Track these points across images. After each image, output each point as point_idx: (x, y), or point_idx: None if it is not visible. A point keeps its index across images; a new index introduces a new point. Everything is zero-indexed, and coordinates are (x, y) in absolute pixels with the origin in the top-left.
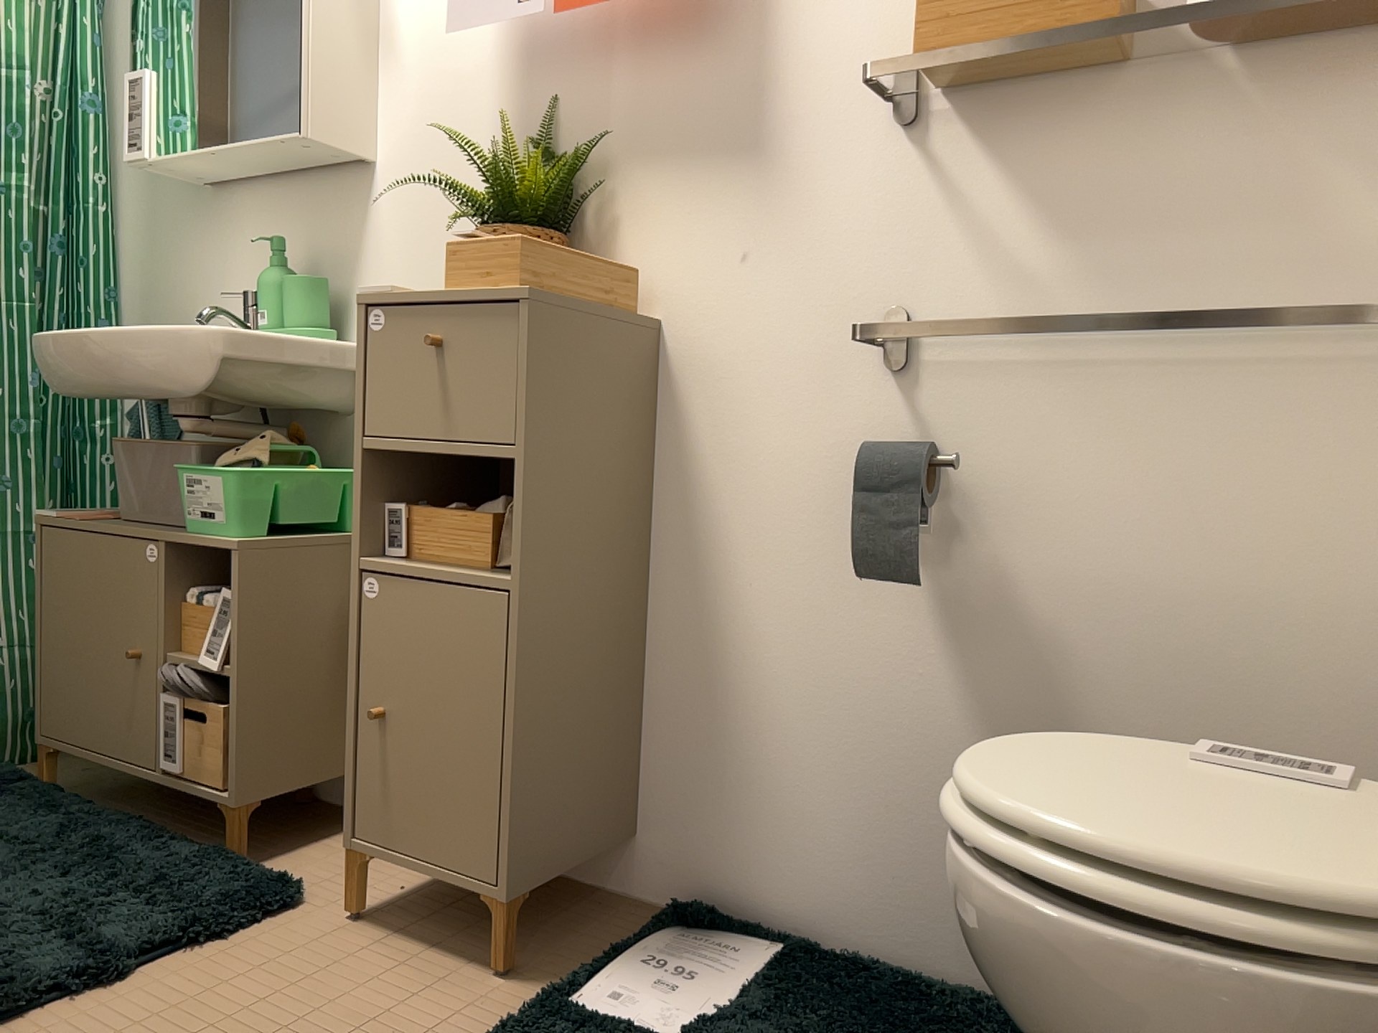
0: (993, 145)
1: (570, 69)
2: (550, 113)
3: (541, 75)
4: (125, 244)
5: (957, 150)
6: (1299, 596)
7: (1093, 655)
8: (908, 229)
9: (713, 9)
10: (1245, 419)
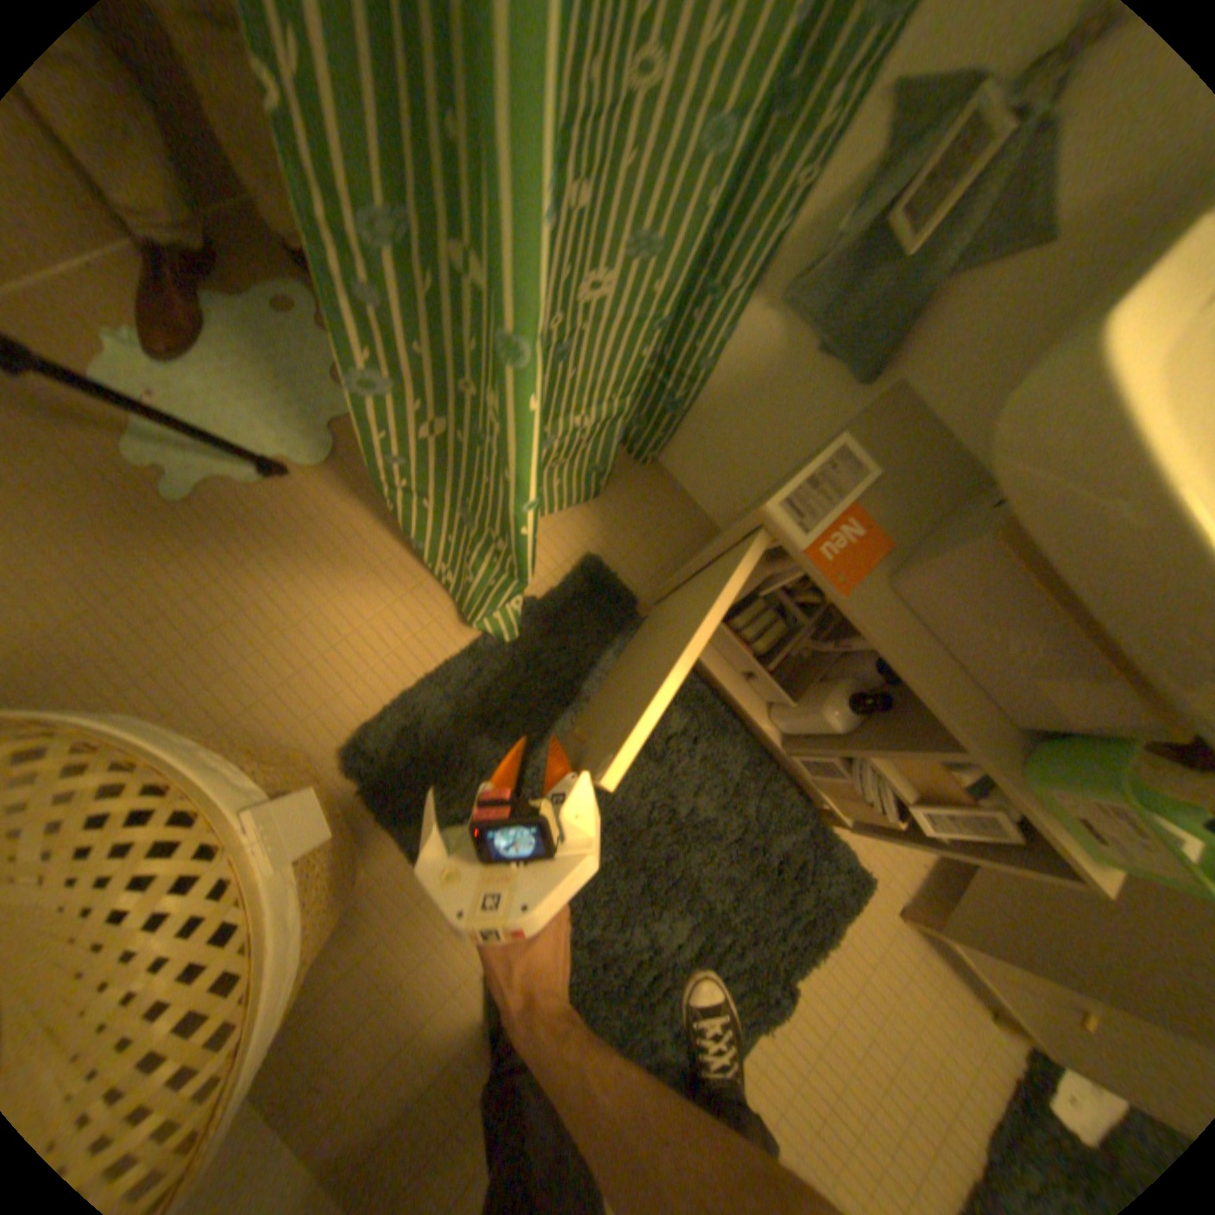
0: None
1: None
2: None
3: None
4: None
5: None
6: None
7: None
8: None
9: None
10: None
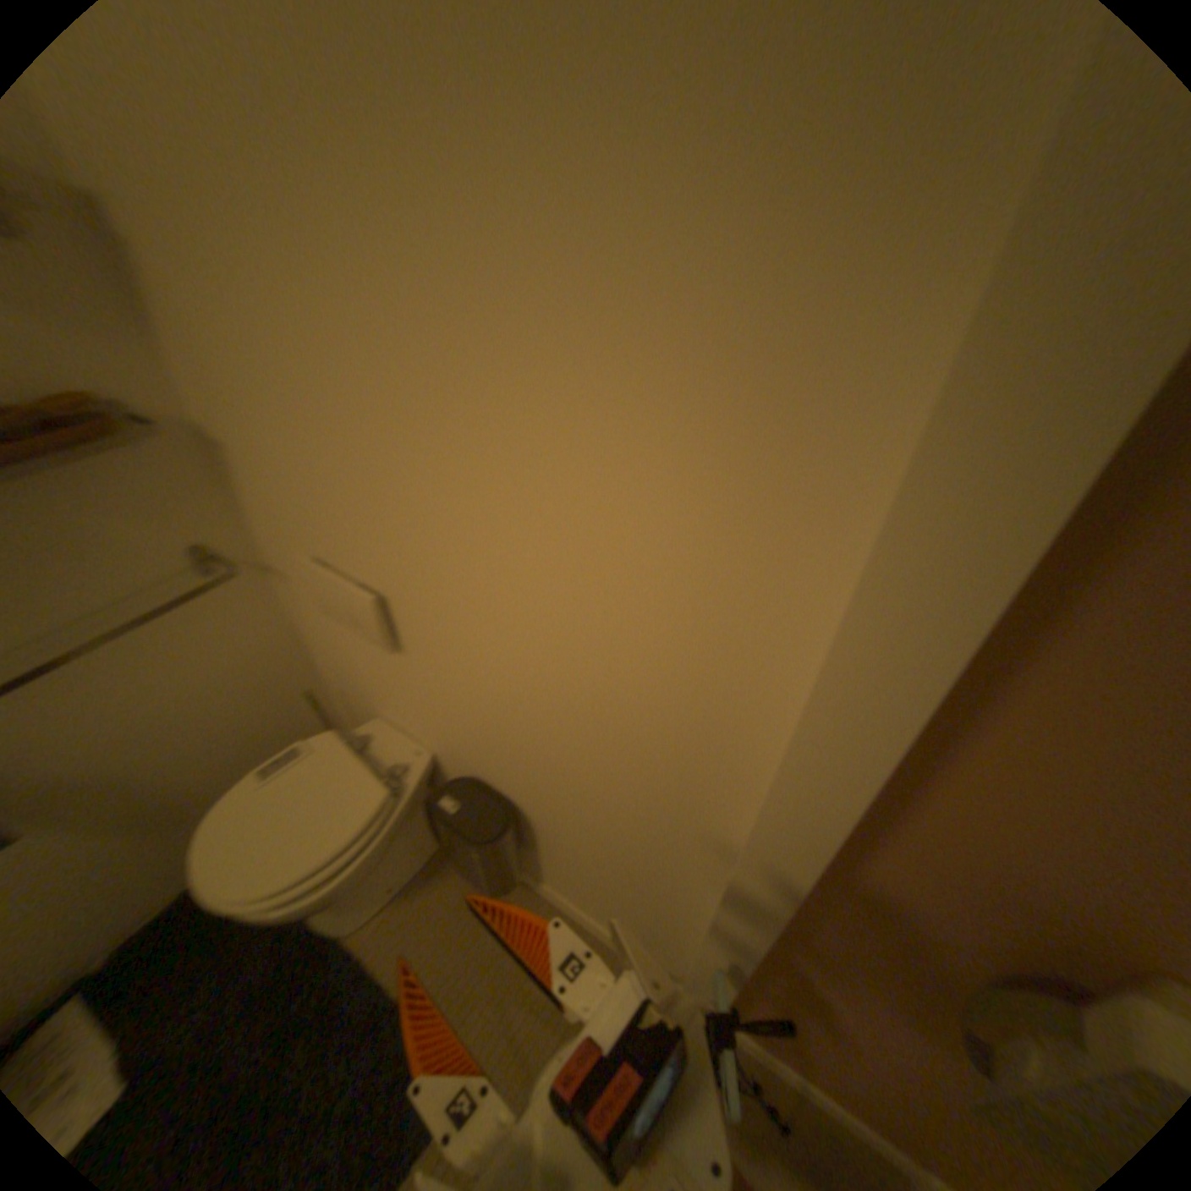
0: None
1: None
2: None
3: None
4: None
5: None
6: (197, 684)
7: (122, 770)
8: None
9: None
10: (121, 643)
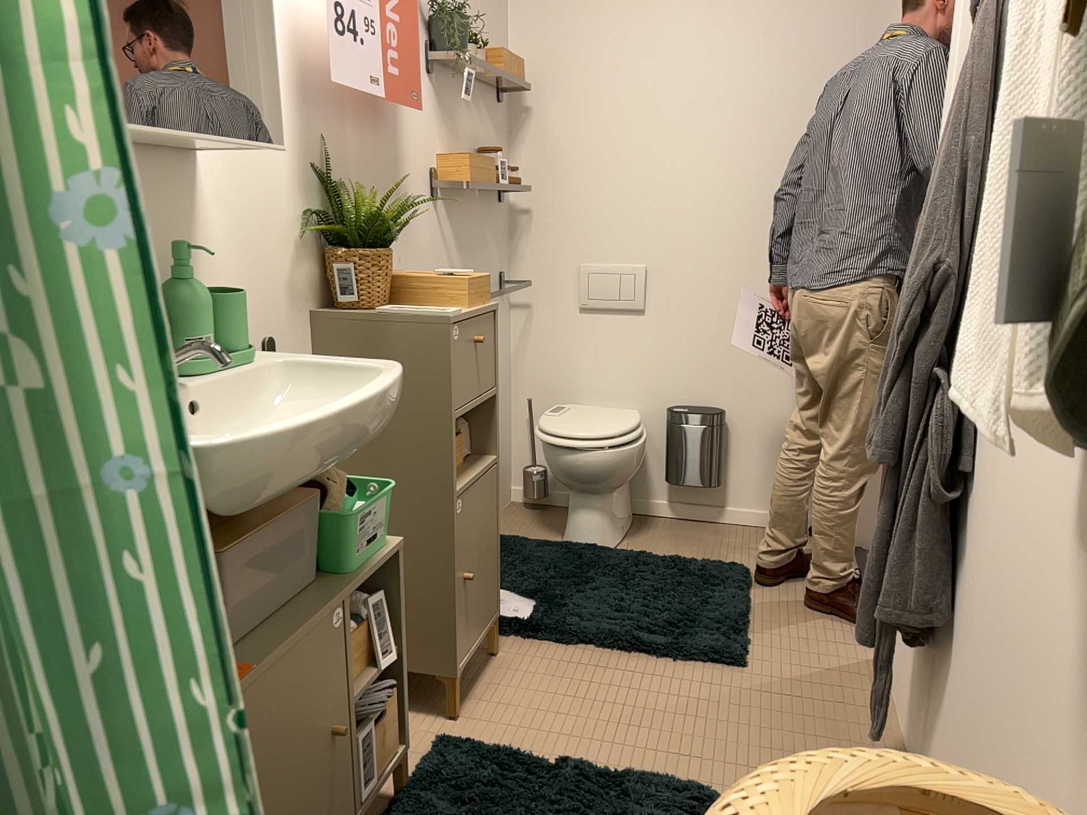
0: (451, 218)
1: (333, 124)
2: (329, 154)
3: (319, 121)
4: None
5: (445, 217)
6: None
7: None
8: (439, 252)
9: (385, 115)
10: None
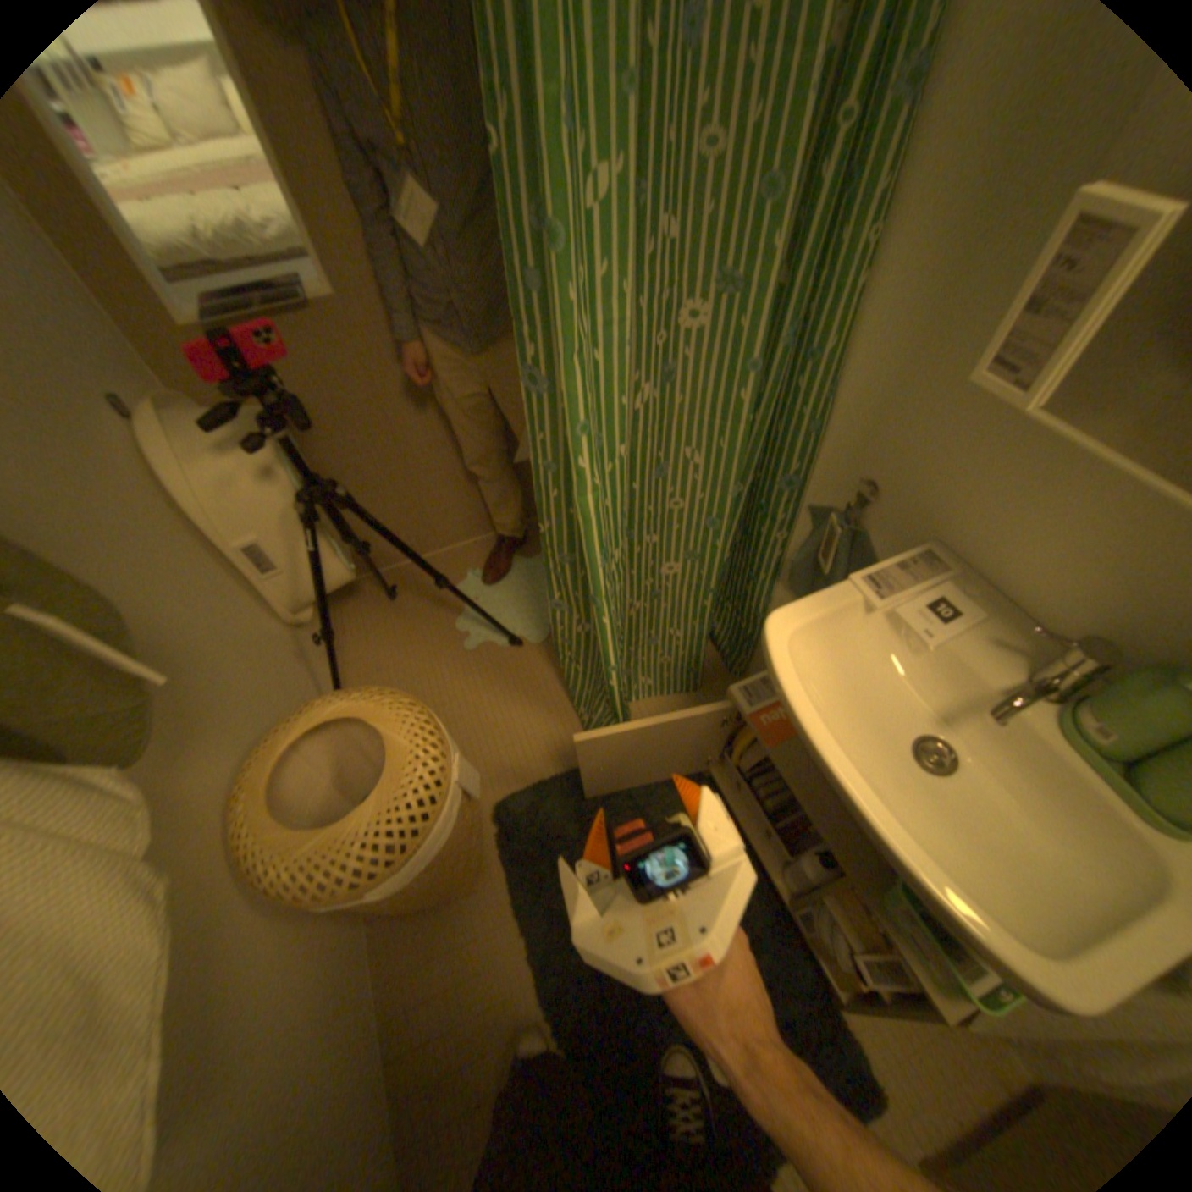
0: None
1: None
2: None
3: None
4: (871, 321)
5: None
6: None
7: None
8: None
9: None
10: None
